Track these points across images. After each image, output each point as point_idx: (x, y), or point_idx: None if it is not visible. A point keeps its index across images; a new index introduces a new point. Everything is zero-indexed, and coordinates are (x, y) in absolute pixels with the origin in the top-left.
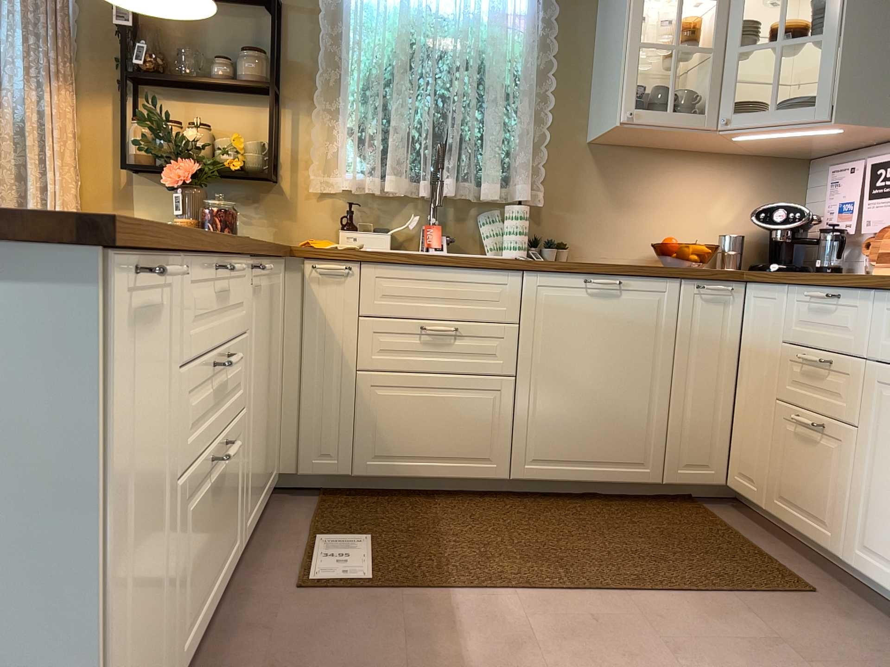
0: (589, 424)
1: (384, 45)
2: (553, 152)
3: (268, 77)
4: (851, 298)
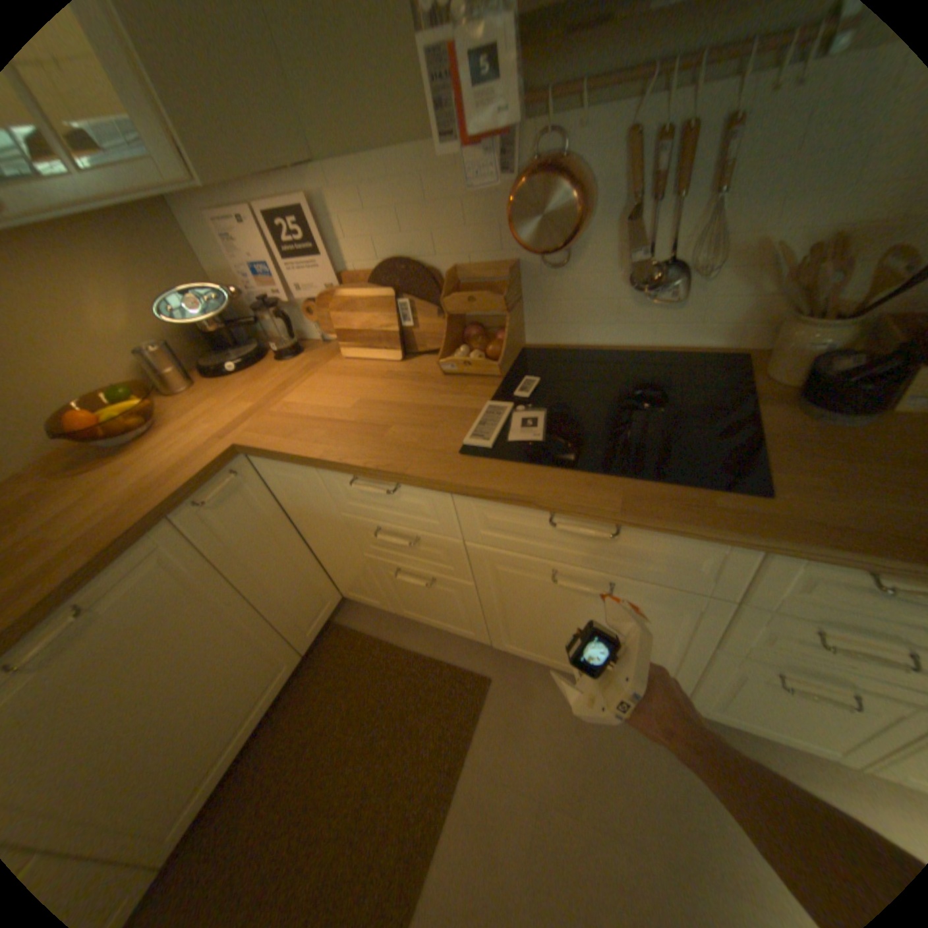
0: (198, 729)
1: None
2: None
3: None
4: (416, 488)
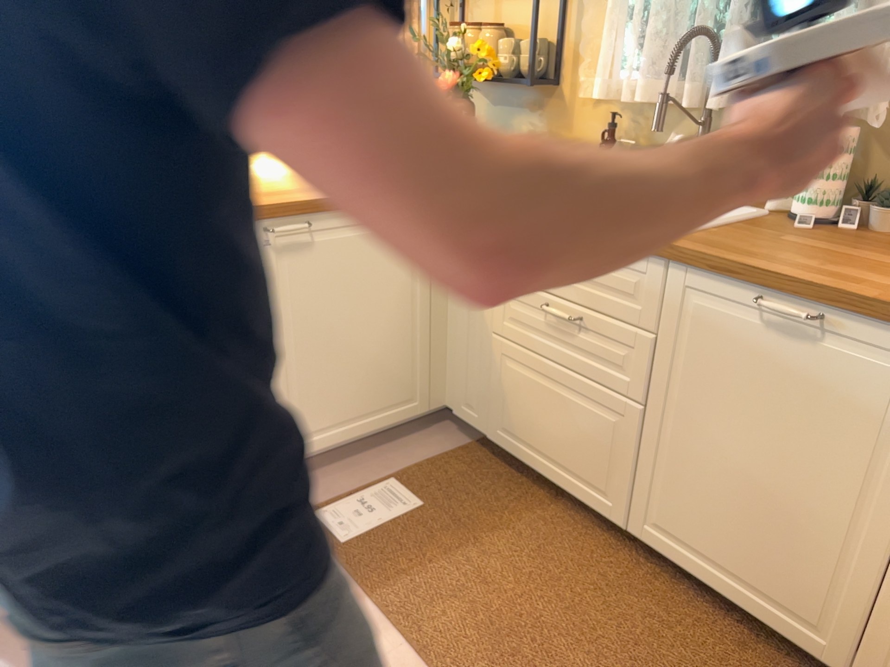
0: (734, 519)
1: None
2: None
3: None
4: None
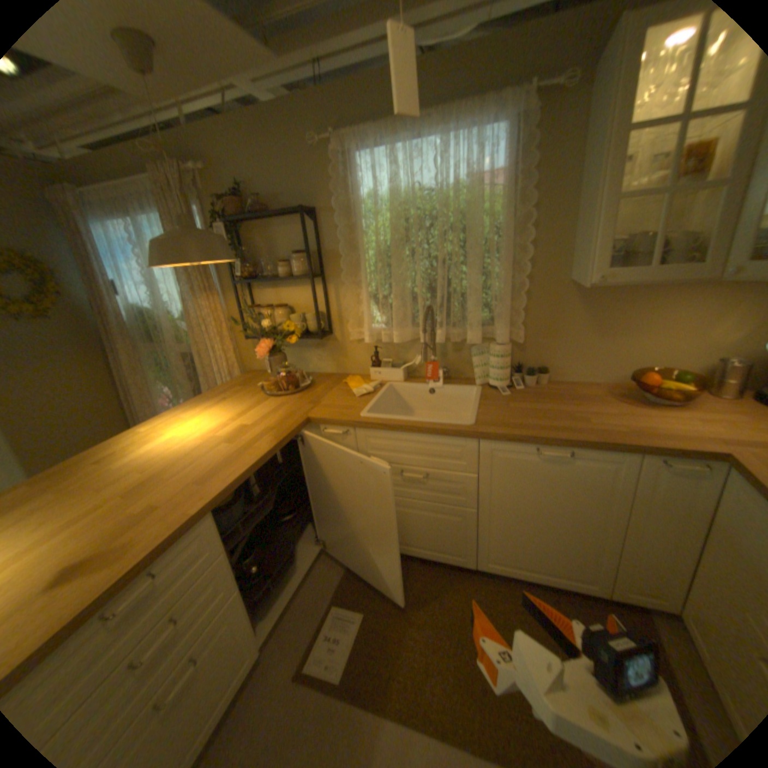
0: (540, 549)
1: (385, 224)
2: (535, 291)
3: (307, 270)
4: None
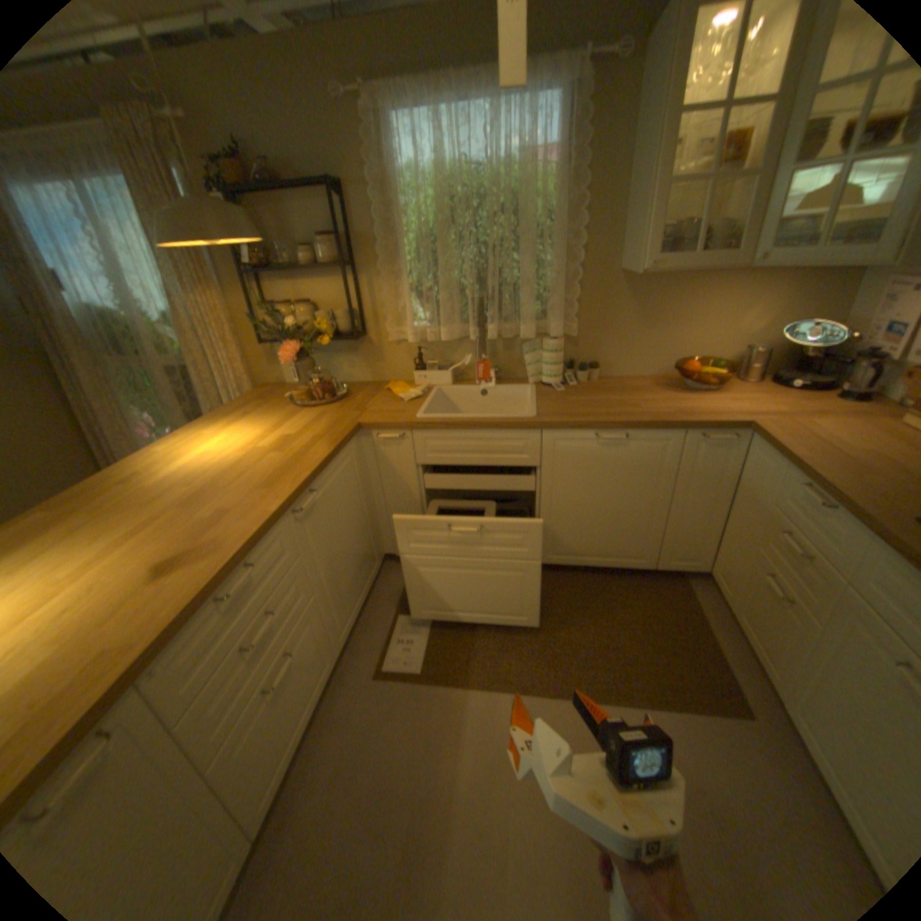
0: (596, 533)
1: (427, 203)
2: (586, 282)
3: (337, 256)
4: (849, 517)
